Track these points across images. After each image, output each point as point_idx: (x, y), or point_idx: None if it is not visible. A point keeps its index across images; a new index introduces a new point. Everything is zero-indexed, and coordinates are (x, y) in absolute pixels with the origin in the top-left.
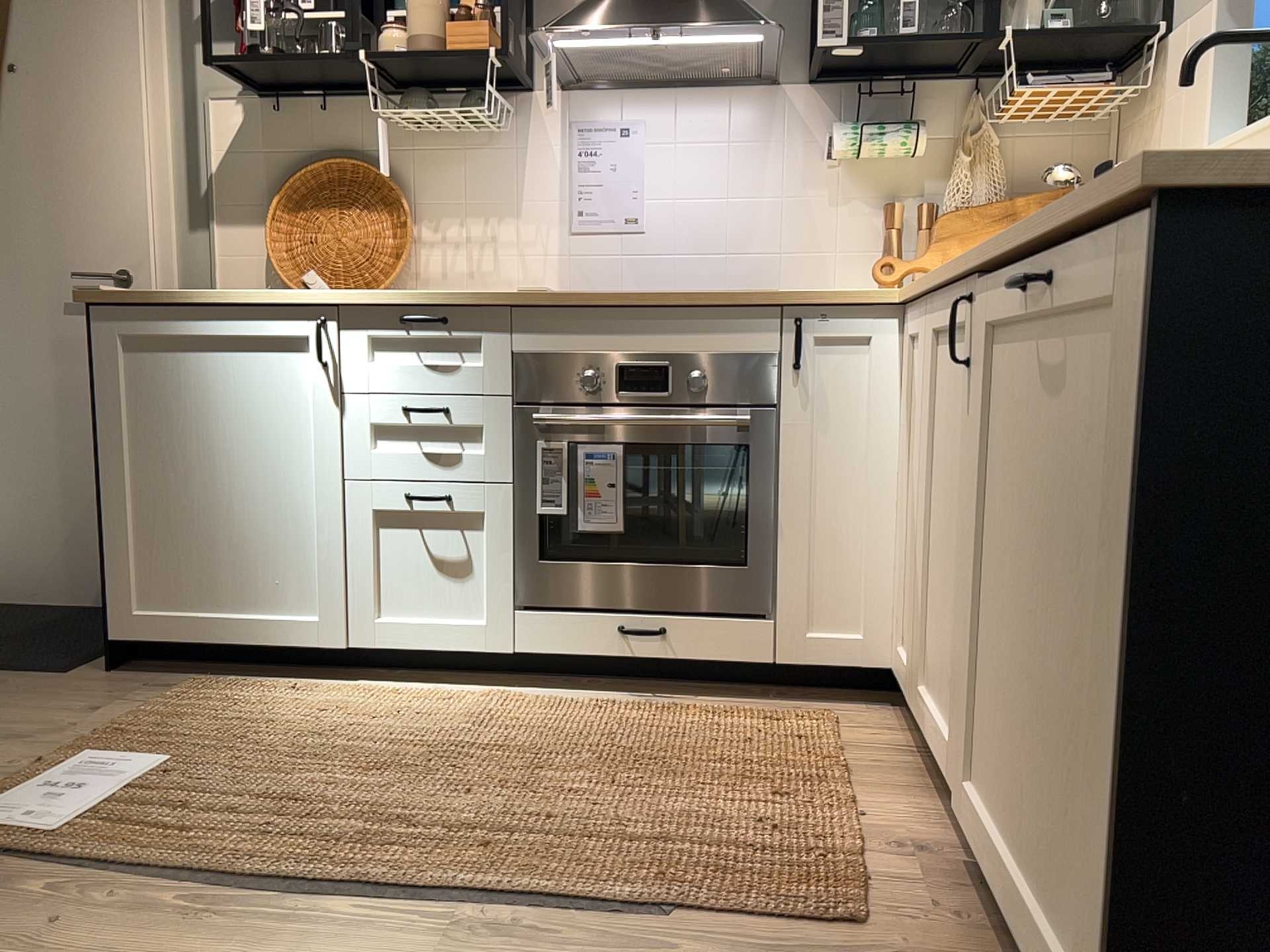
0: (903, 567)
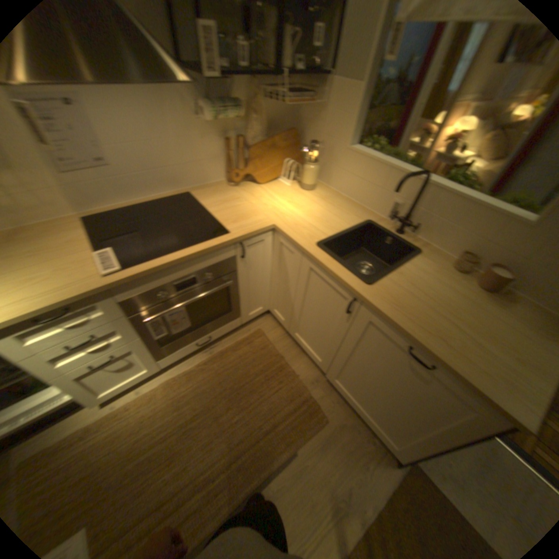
0: (274, 294)
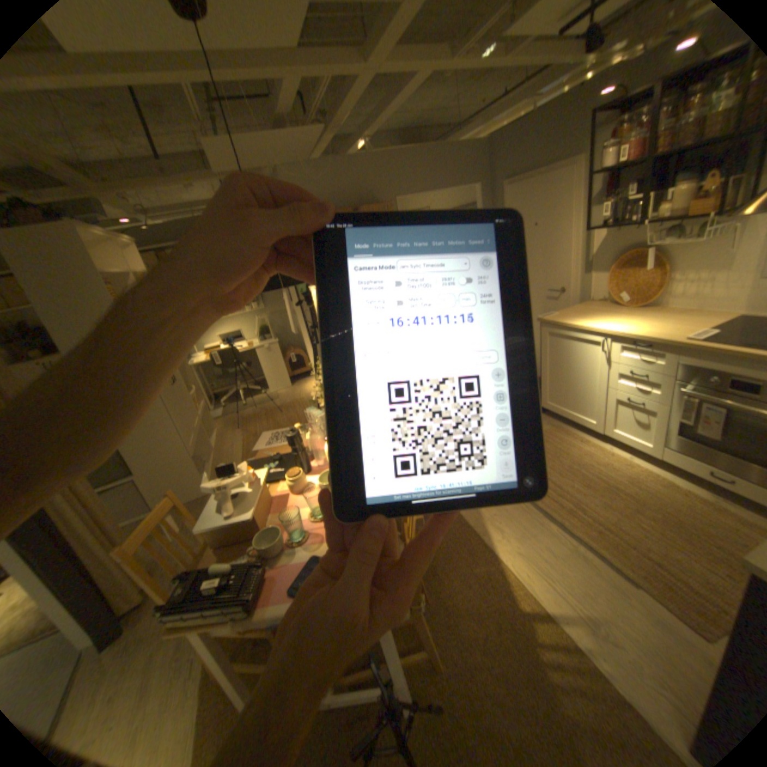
0: None
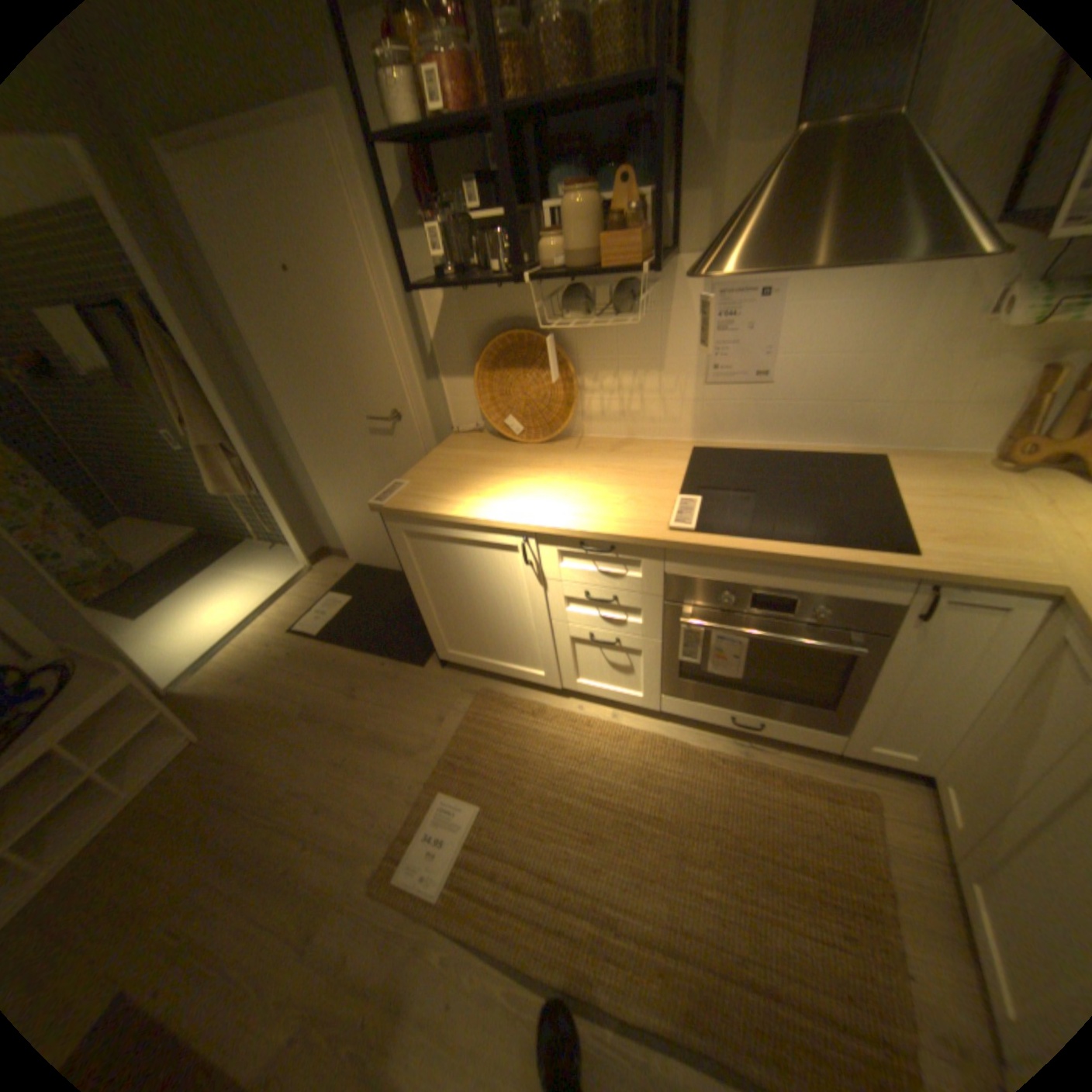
0: (970, 750)
